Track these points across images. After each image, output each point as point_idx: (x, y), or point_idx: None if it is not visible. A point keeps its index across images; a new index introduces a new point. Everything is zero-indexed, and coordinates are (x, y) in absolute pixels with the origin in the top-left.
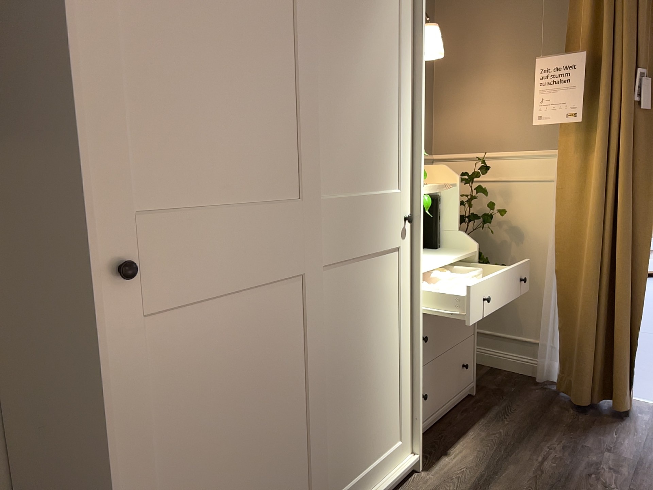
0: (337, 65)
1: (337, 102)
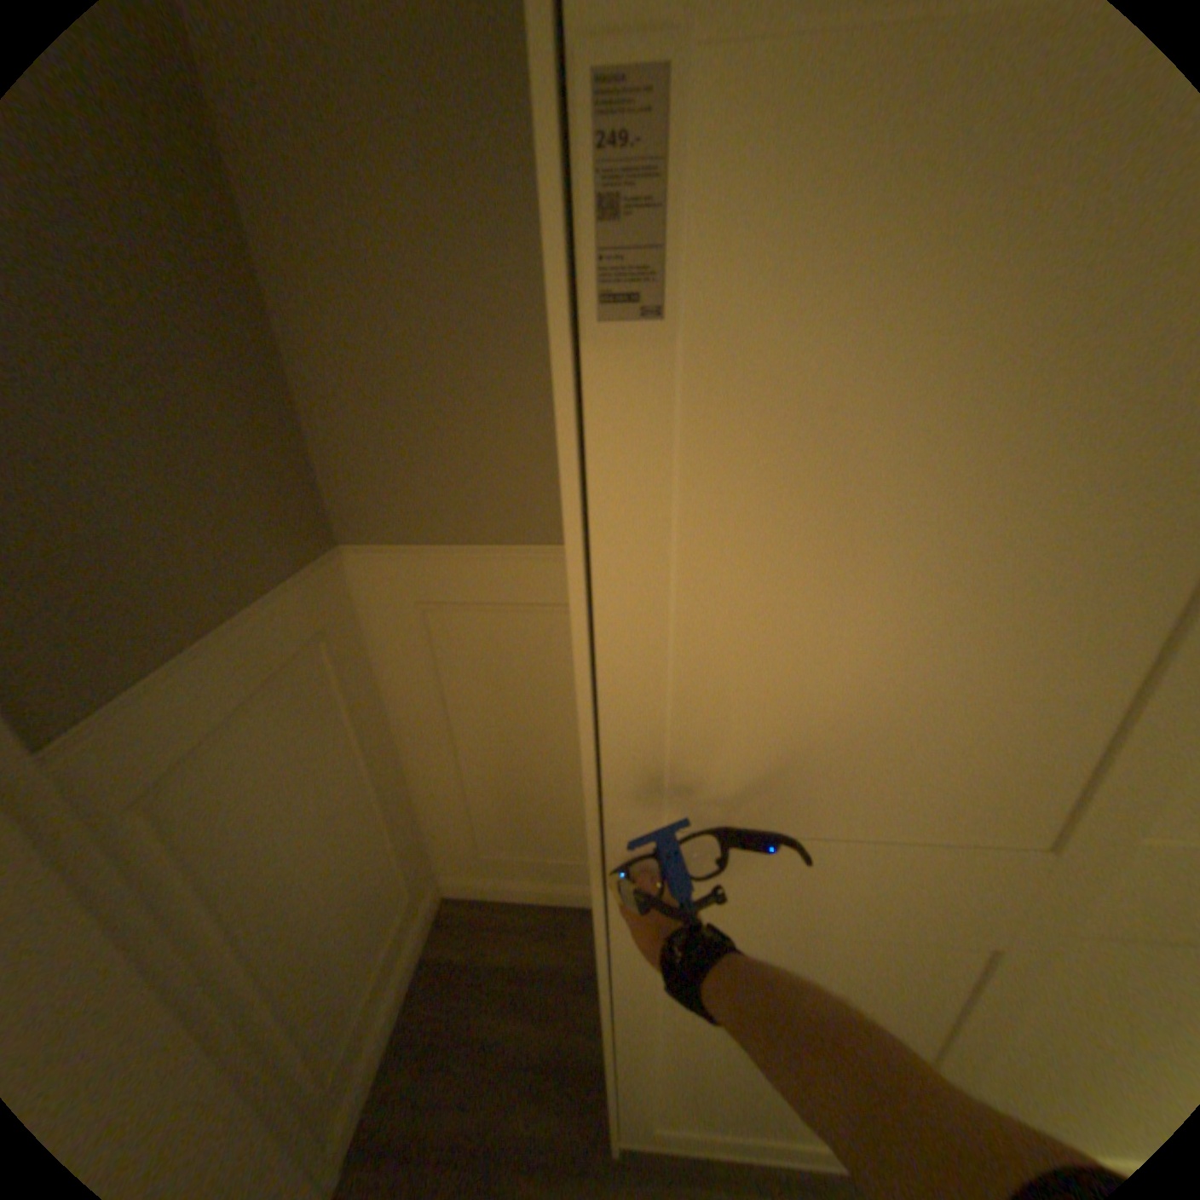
0: None
1: None
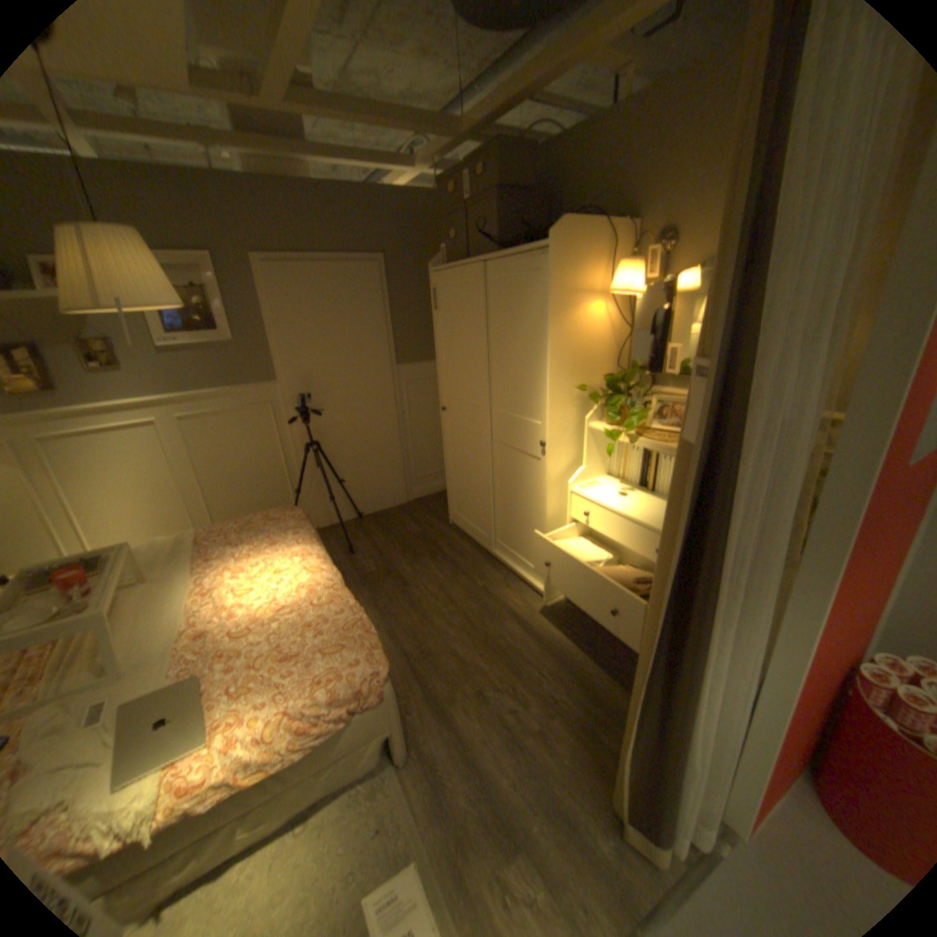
0: (501, 350)
1: (501, 368)
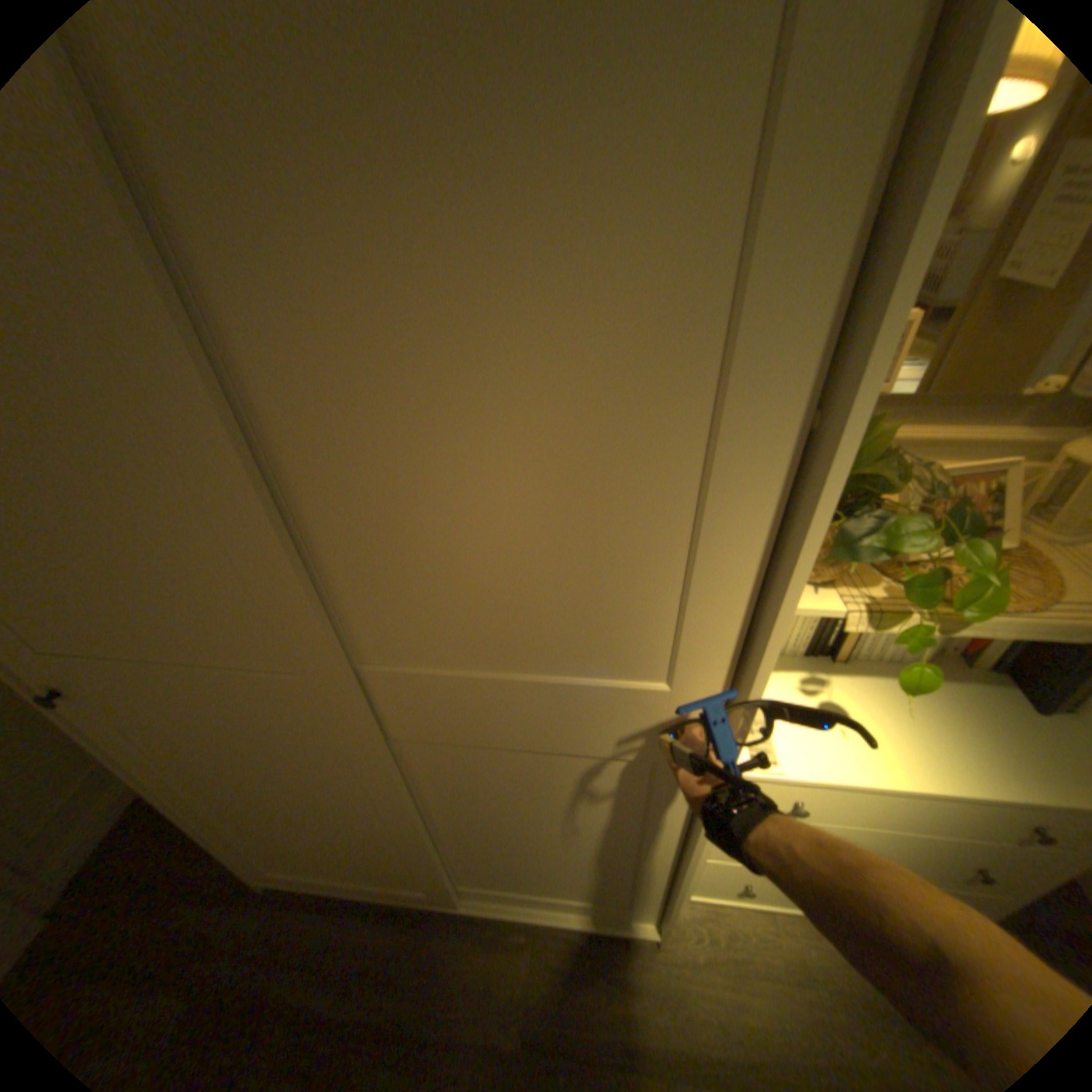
0: (360, 438)
1: (384, 521)
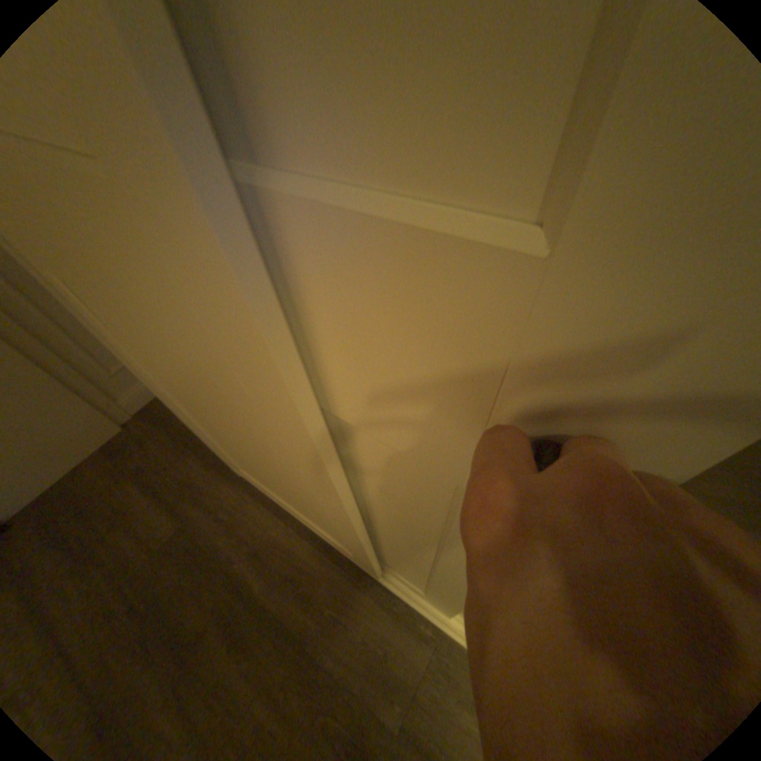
0: None
1: None
